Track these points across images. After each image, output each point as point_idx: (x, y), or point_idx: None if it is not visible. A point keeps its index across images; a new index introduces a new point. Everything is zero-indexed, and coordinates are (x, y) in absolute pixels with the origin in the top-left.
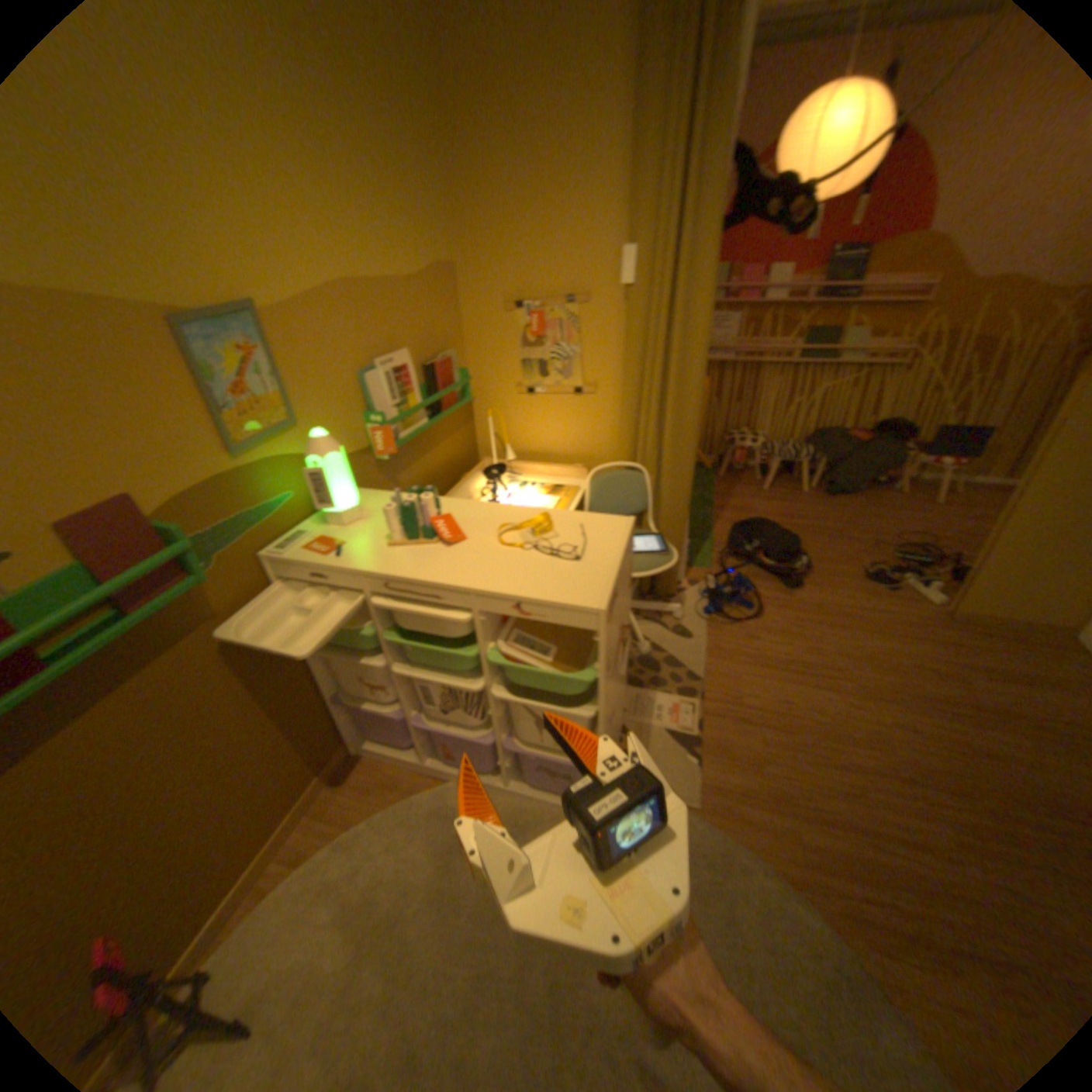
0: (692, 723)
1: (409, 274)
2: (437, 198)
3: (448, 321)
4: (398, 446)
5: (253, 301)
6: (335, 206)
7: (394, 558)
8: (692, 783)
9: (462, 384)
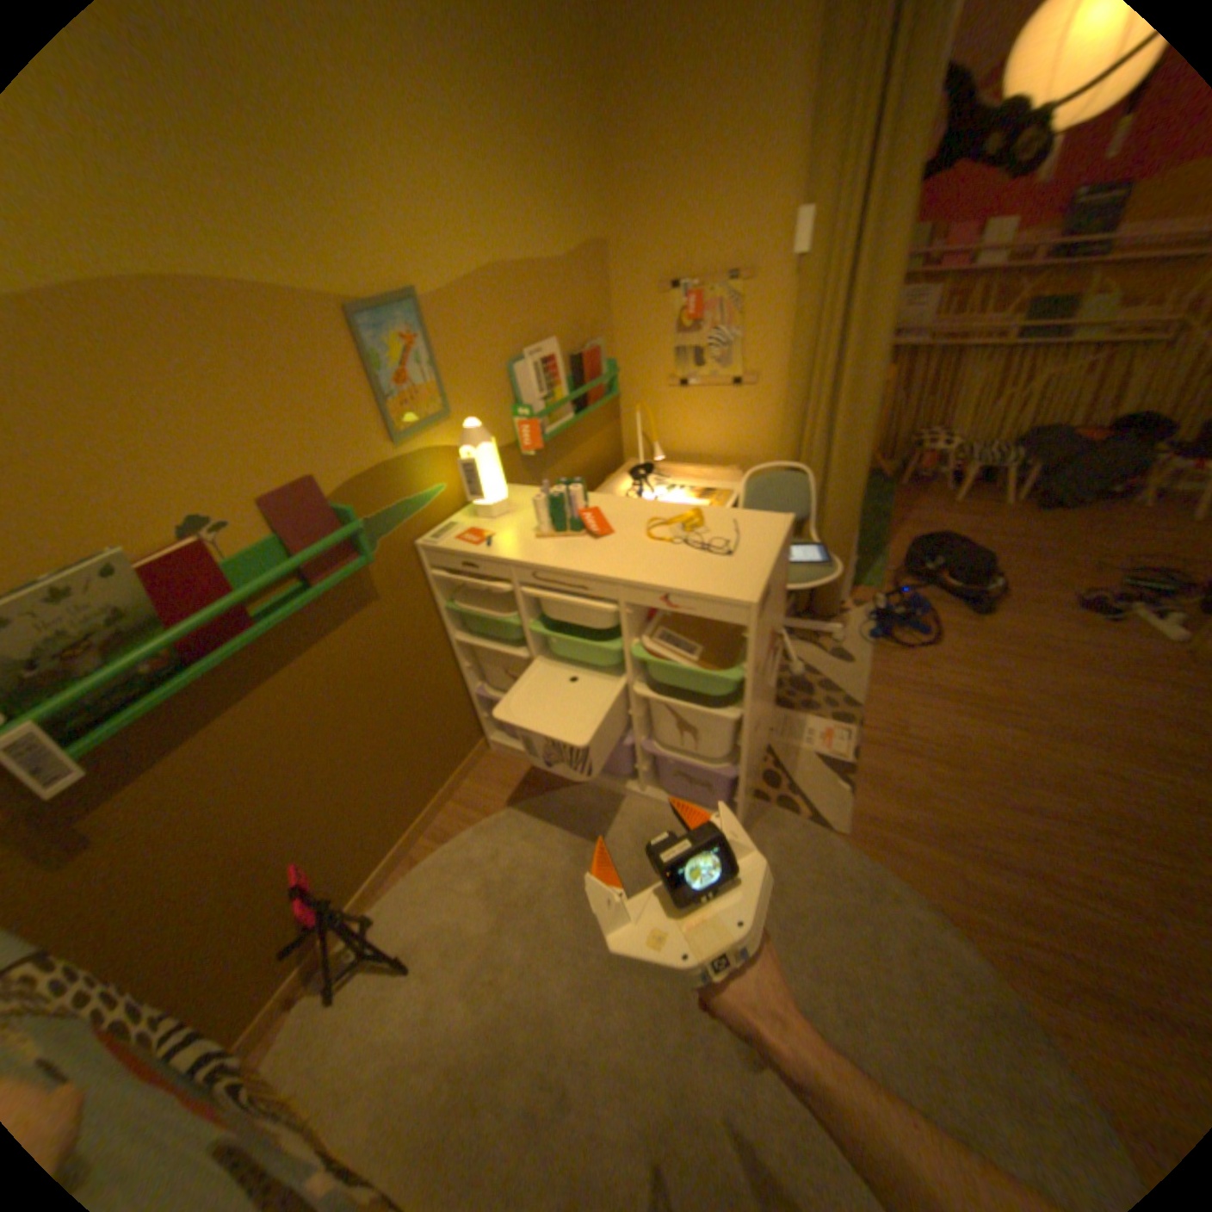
0: (847, 749)
1: (559, 256)
2: (590, 169)
3: (597, 307)
4: (544, 442)
5: (414, 290)
6: (489, 186)
7: (541, 549)
8: (843, 809)
9: (609, 376)
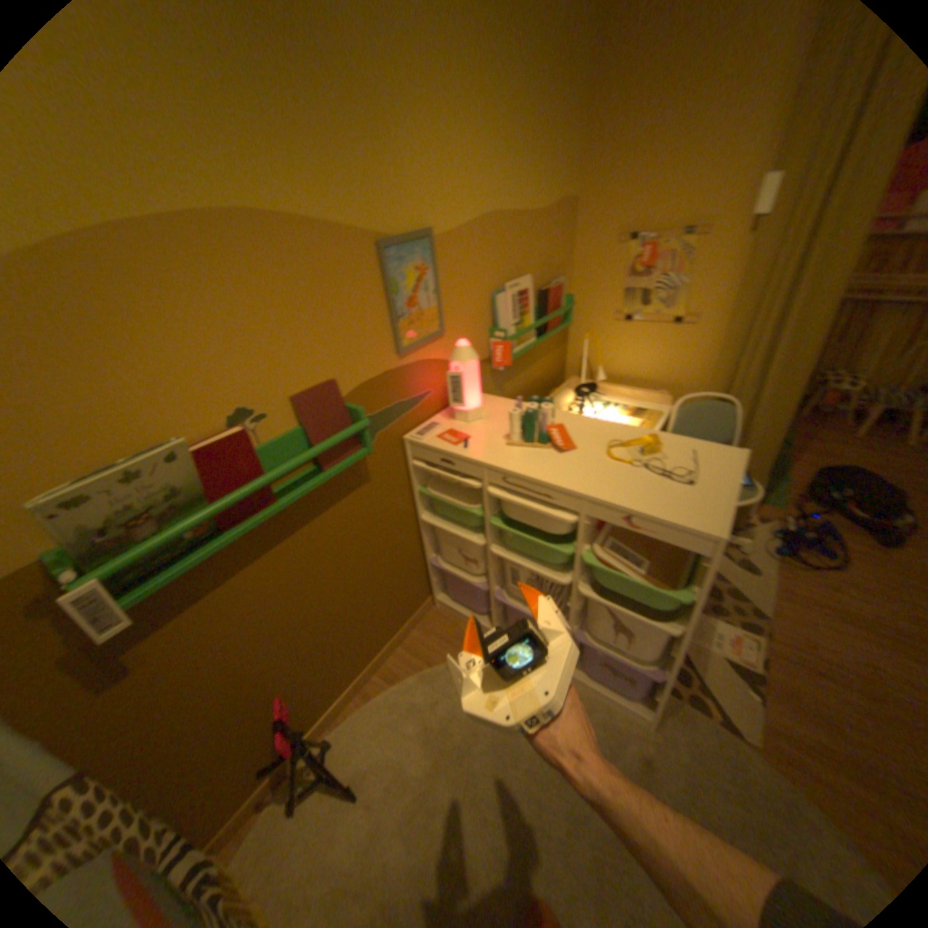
0: (758, 661)
1: (543, 207)
2: (575, 137)
3: (564, 251)
4: (512, 359)
5: (432, 229)
6: (499, 147)
7: (512, 456)
8: (755, 721)
9: (568, 308)
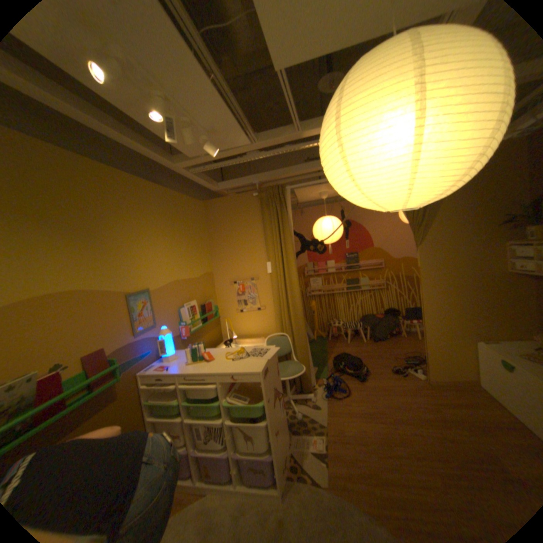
0: (322, 448)
1: (197, 277)
2: (206, 255)
3: (210, 290)
4: (190, 334)
5: (148, 289)
6: (175, 261)
7: (187, 369)
8: (324, 476)
9: (215, 310)
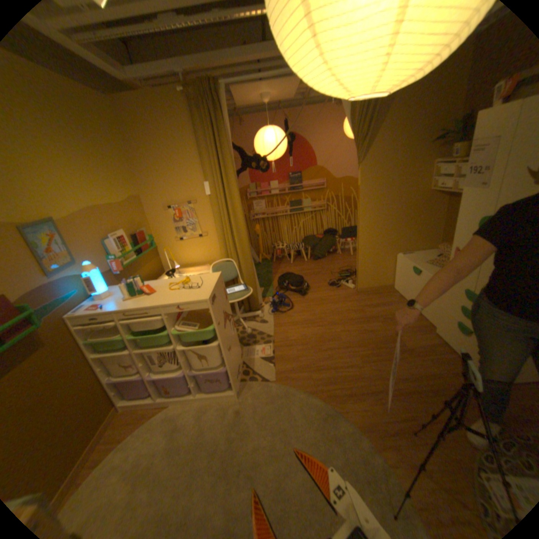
0: (270, 352)
1: (118, 202)
2: (126, 174)
3: (139, 217)
4: (123, 268)
5: (51, 218)
6: (82, 181)
7: (125, 304)
8: (271, 373)
9: (149, 240)
